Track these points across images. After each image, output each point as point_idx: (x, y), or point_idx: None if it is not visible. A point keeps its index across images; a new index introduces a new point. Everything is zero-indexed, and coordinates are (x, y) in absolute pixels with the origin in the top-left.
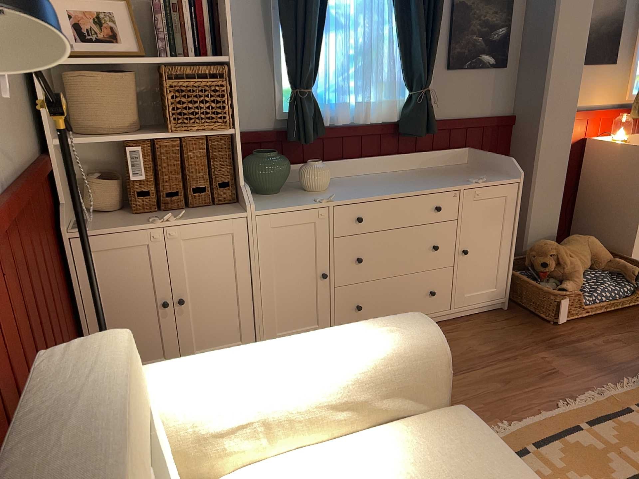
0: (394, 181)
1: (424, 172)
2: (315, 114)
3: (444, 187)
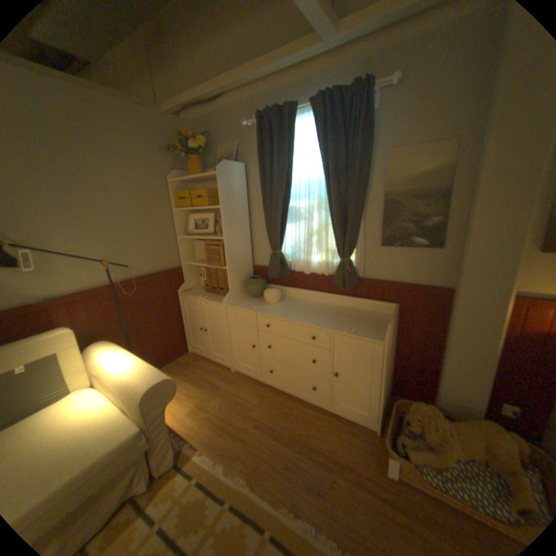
0: (313, 311)
1: (347, 311)
2: (281, 264)
3: (321, 325)
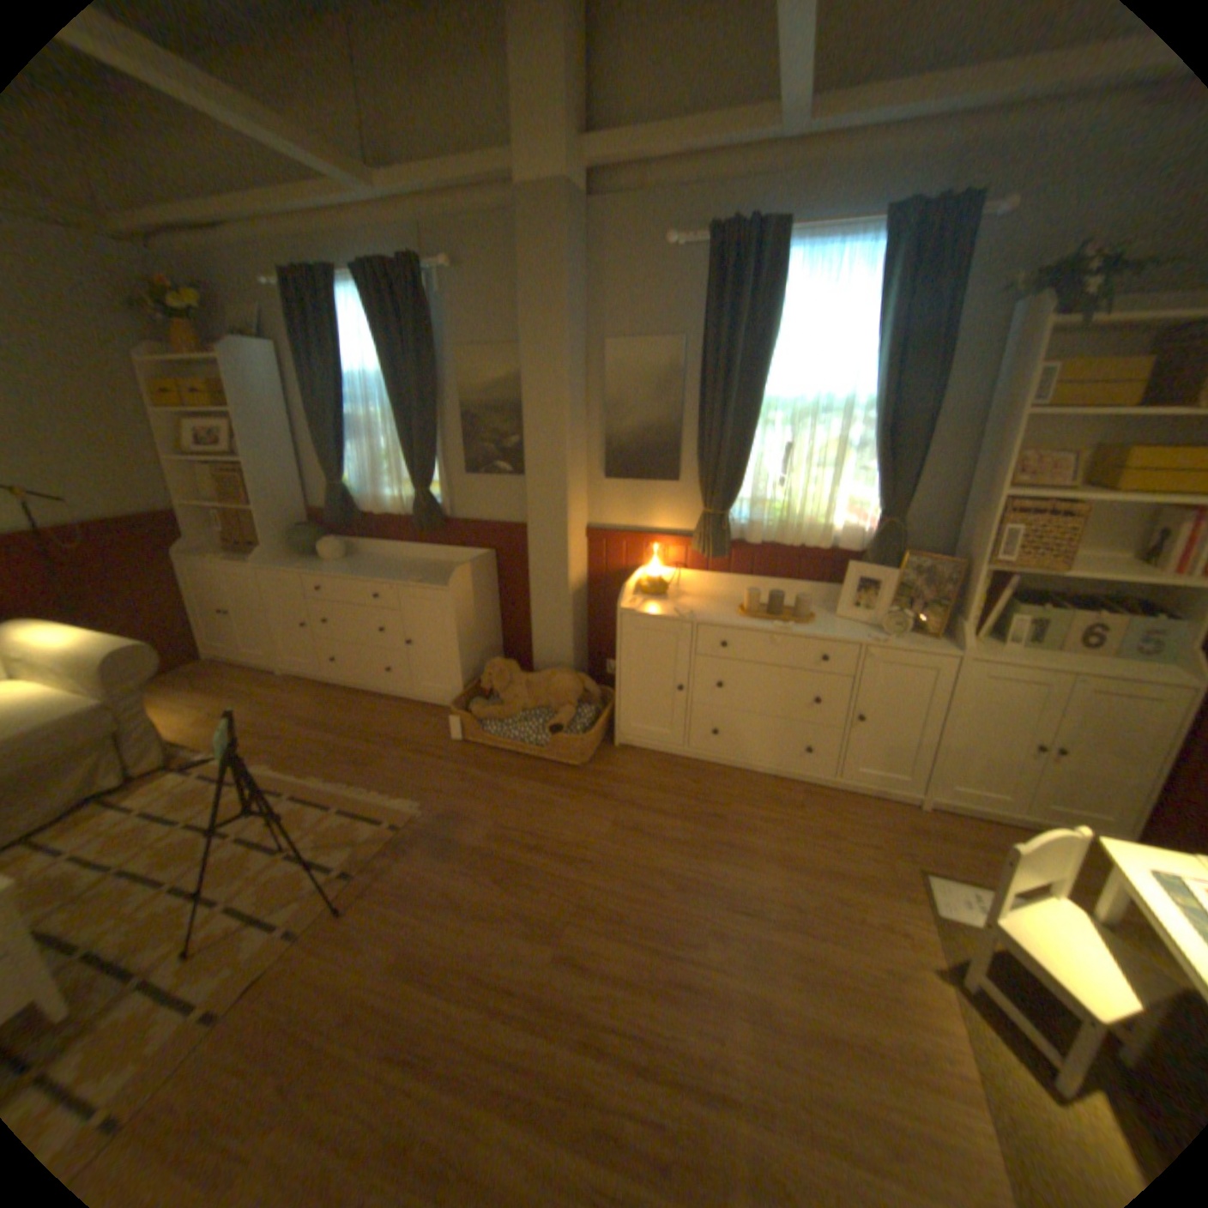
0: (384, 568)
1: (431, 566)
2: (341, 503)
3: (383, 580)
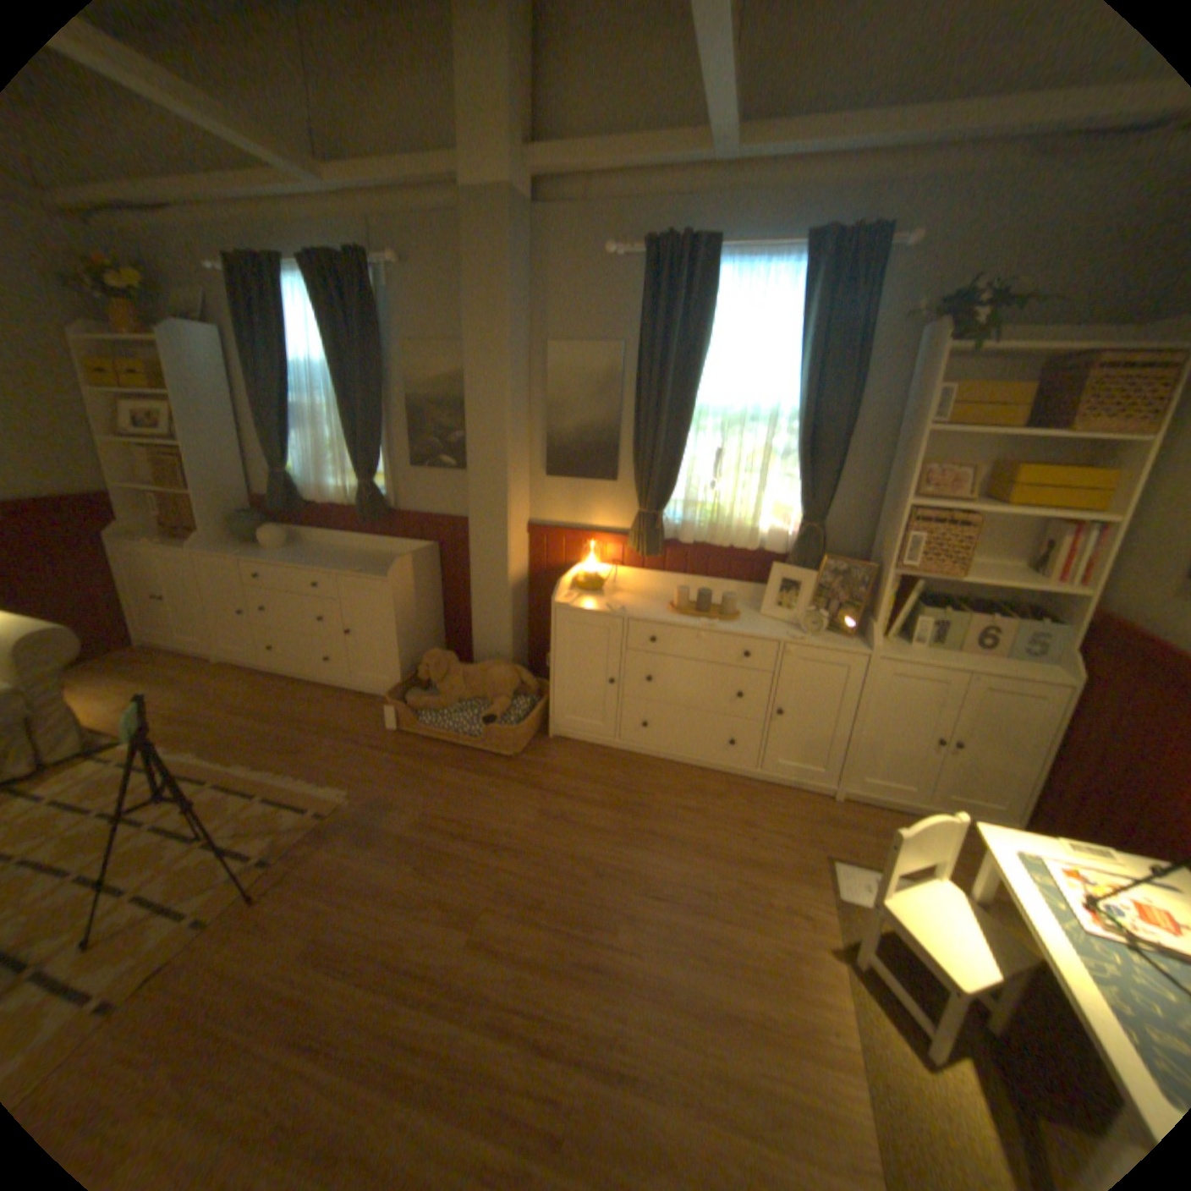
0: (326, 557)
1: (374, 557)
2: (284, 491)
3: (323, 570)
